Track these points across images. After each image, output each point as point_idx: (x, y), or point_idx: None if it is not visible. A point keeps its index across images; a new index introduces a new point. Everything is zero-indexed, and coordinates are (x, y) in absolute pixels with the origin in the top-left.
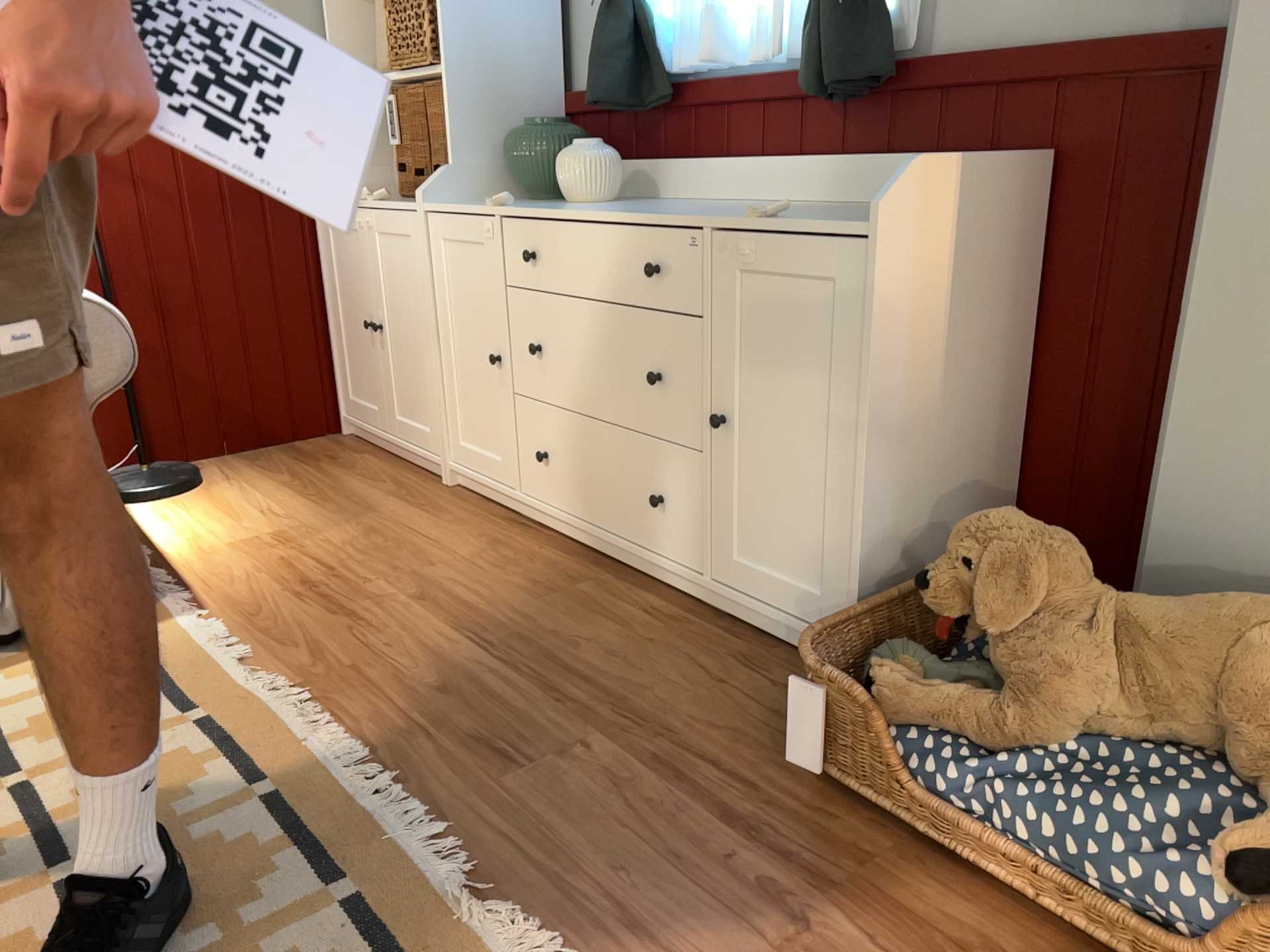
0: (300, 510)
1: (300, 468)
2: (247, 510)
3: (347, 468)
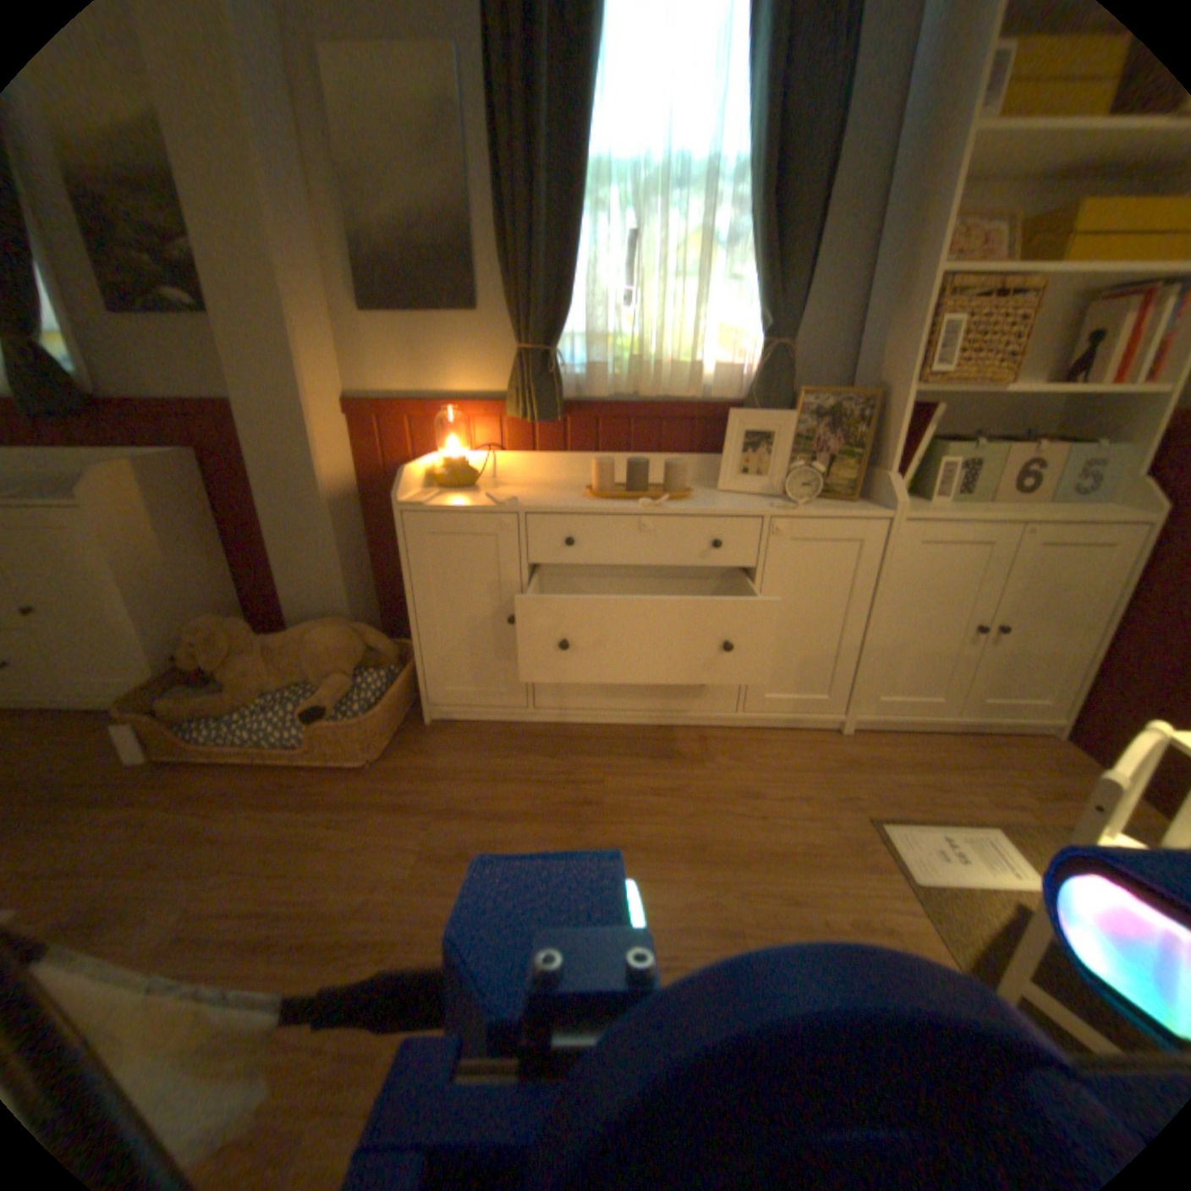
0: None
1: None
2: None
3: None
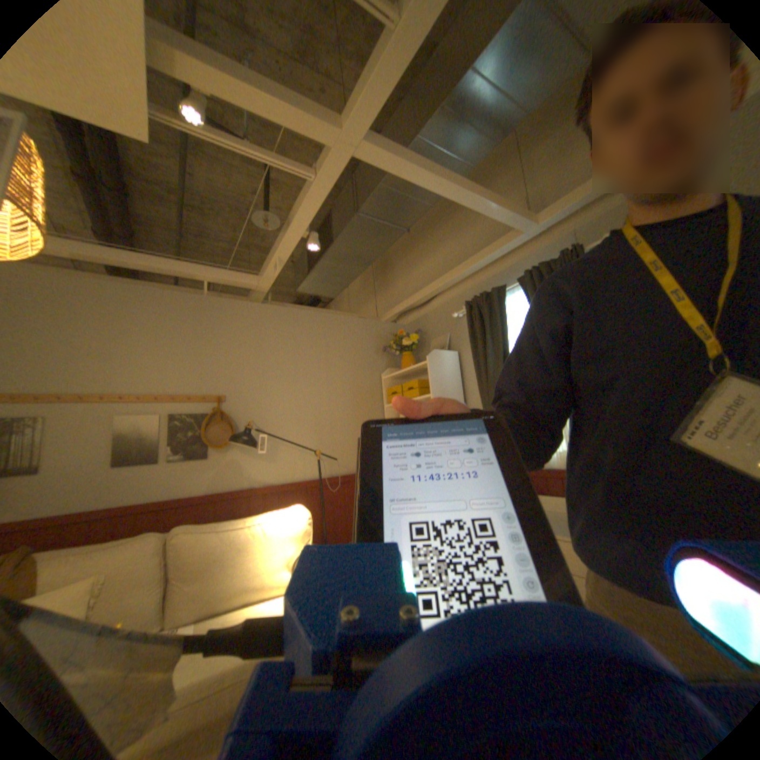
0: None
1: None
2: None
3: None
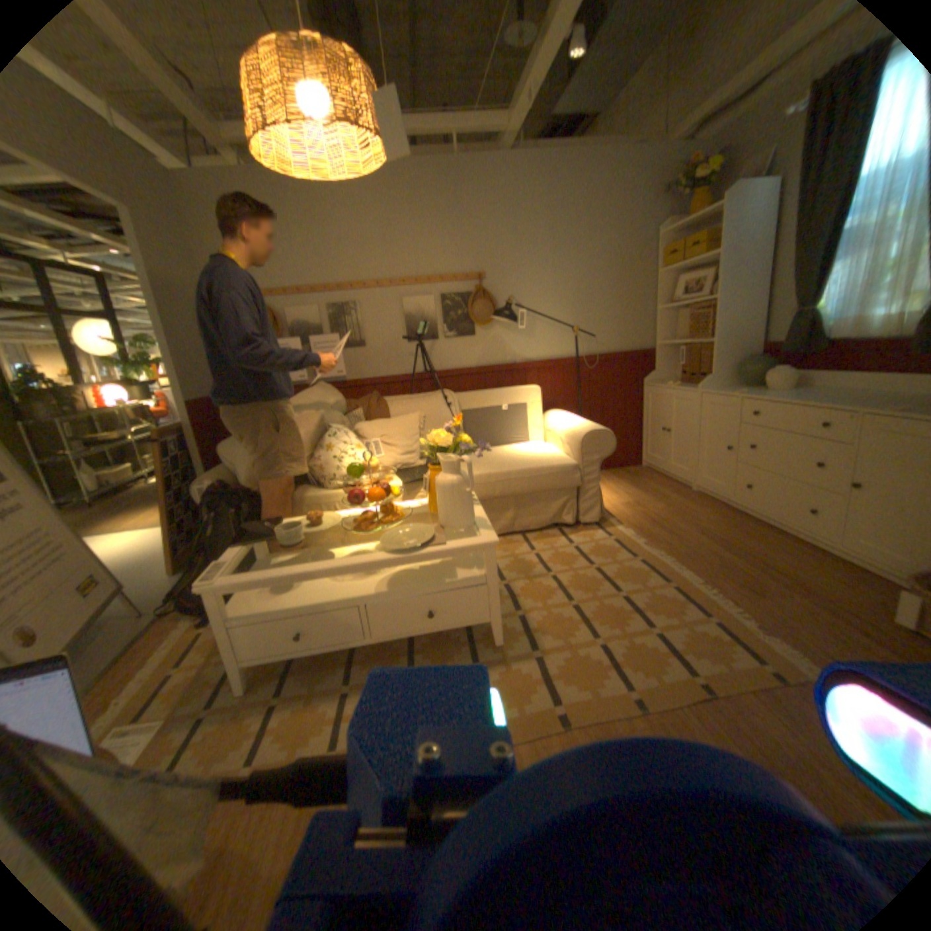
0: (639, 494)
1: (631, 478)
2: (619, 492)
3: (649, 479)
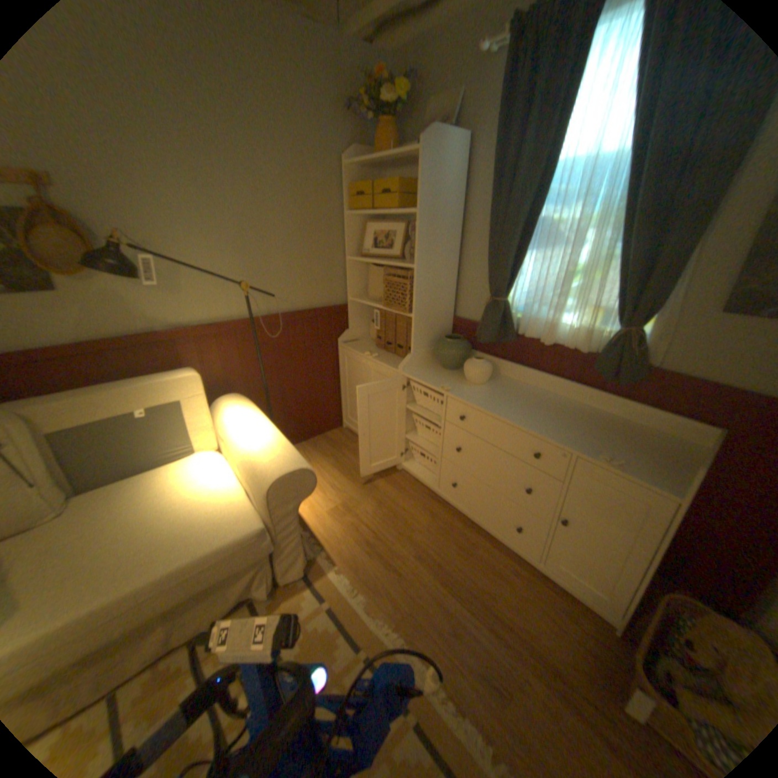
0: (346, 486)
1: (335, 452)
2: (325, 485)
3: (354, 453)
